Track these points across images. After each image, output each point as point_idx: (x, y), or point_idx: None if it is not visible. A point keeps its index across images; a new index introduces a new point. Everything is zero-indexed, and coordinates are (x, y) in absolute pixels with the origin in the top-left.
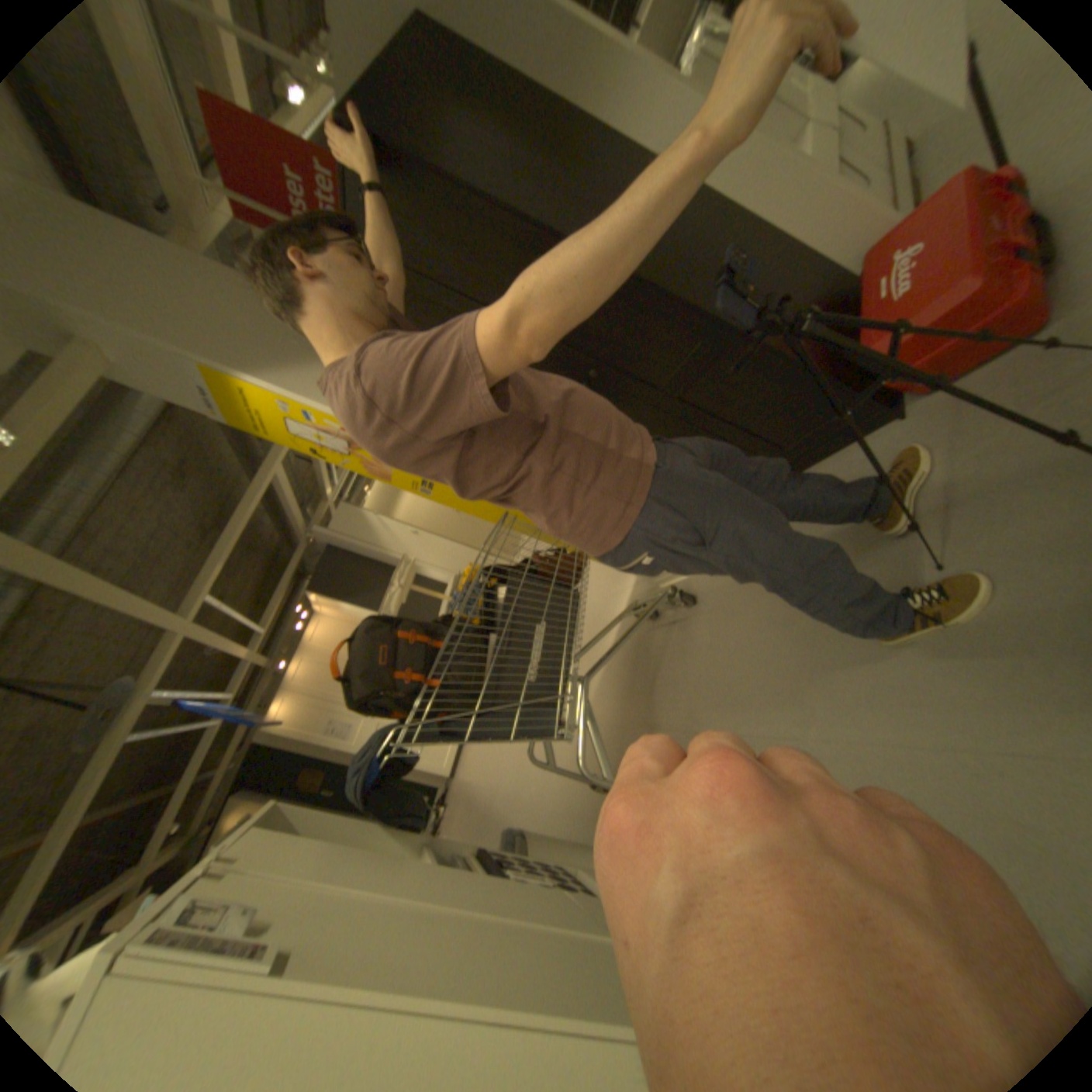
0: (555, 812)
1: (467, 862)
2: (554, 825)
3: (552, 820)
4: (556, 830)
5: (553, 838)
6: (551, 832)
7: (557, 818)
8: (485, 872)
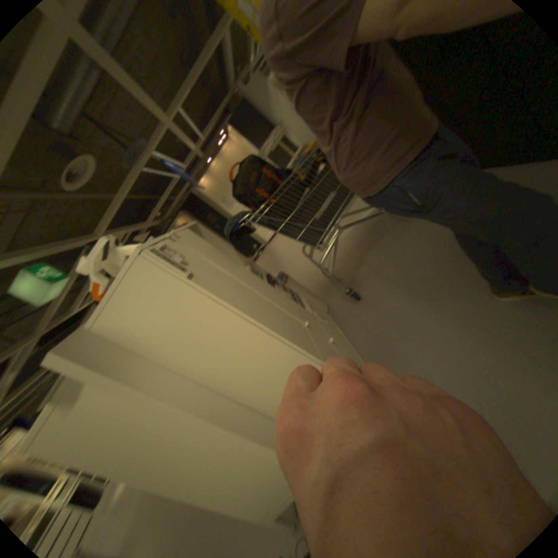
0: (304, 273)
1: (262, 274)
2: (302, 278)
3: (302, 276)
4: (302, 280)
5: (299, 282)
6: (299, 280)
7: (304, 276)
8: (267, 281)
